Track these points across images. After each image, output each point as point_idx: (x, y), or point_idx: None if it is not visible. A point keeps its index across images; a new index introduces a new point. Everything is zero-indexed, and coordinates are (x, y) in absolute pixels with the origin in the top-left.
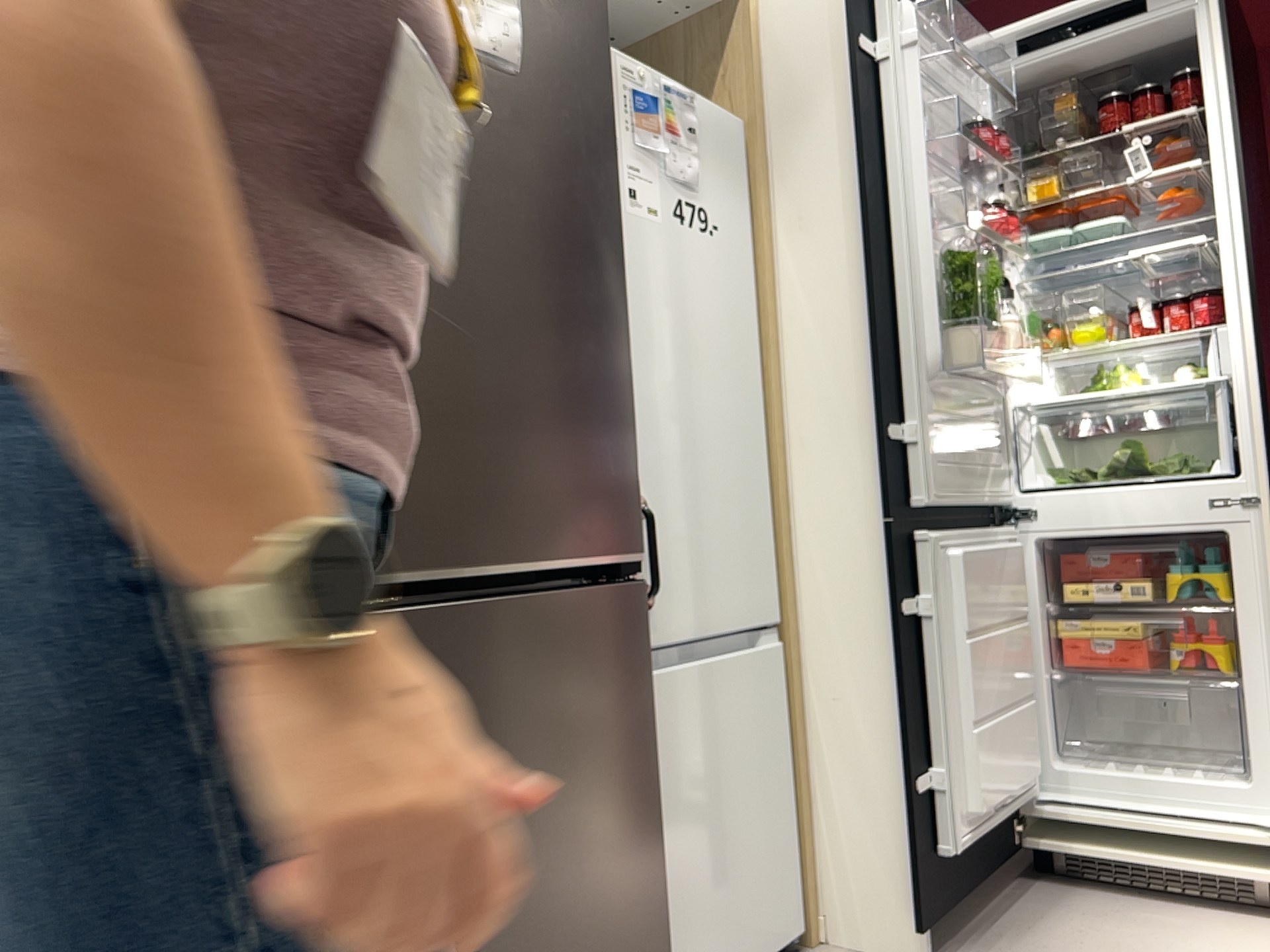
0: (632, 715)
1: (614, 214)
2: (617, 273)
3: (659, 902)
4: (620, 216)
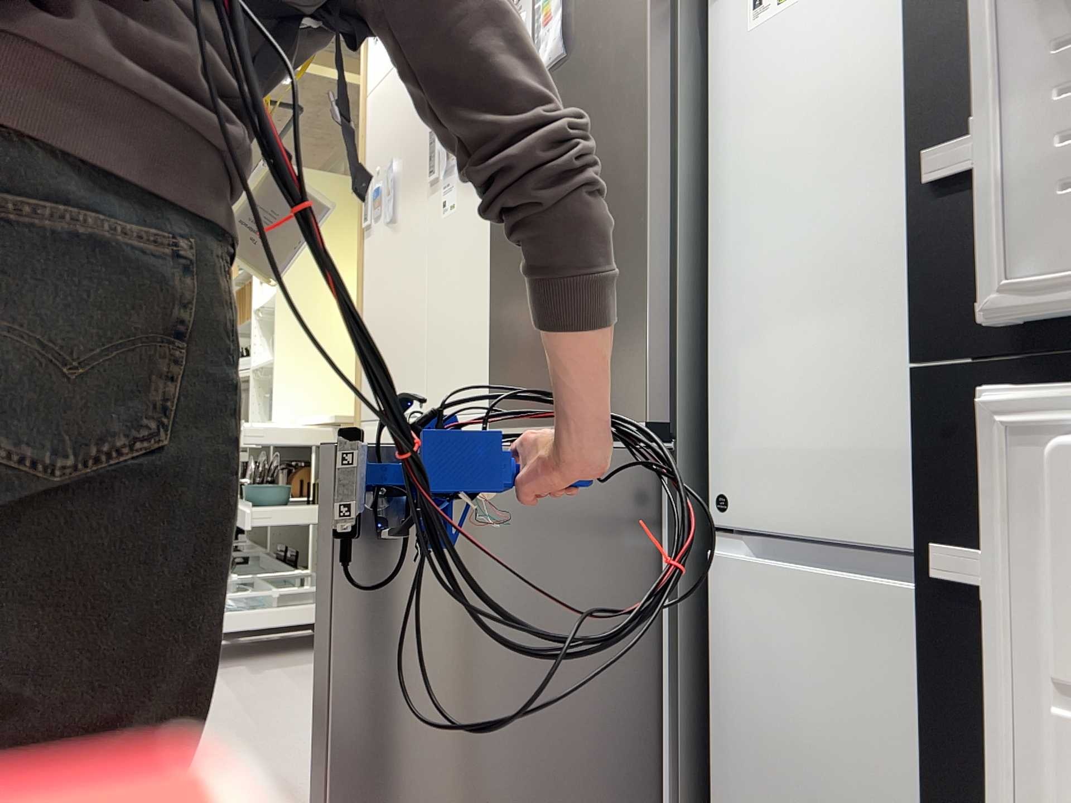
0: (627, 574)
1: (642, 95)
2: (641, 153)
3: (651, 768)
4: (648, 92)
